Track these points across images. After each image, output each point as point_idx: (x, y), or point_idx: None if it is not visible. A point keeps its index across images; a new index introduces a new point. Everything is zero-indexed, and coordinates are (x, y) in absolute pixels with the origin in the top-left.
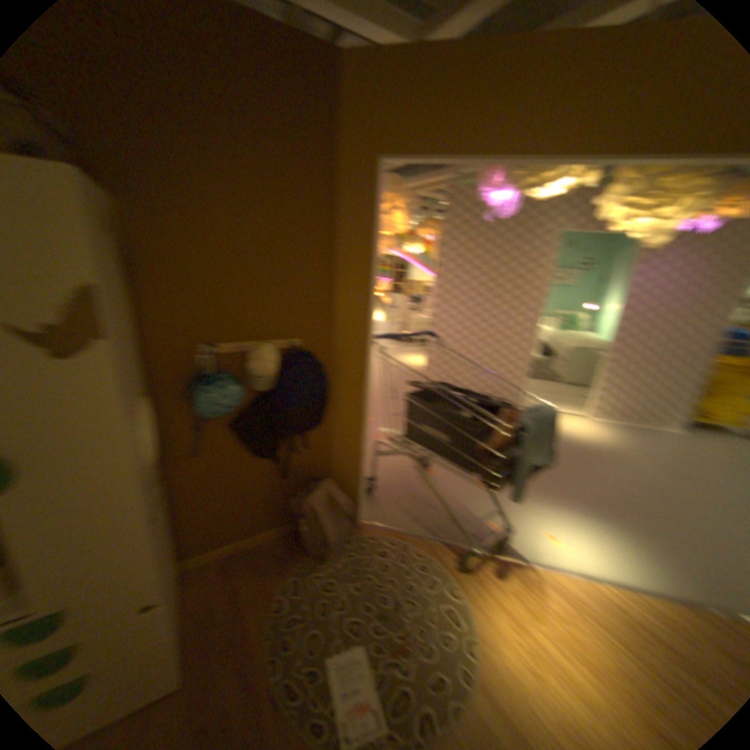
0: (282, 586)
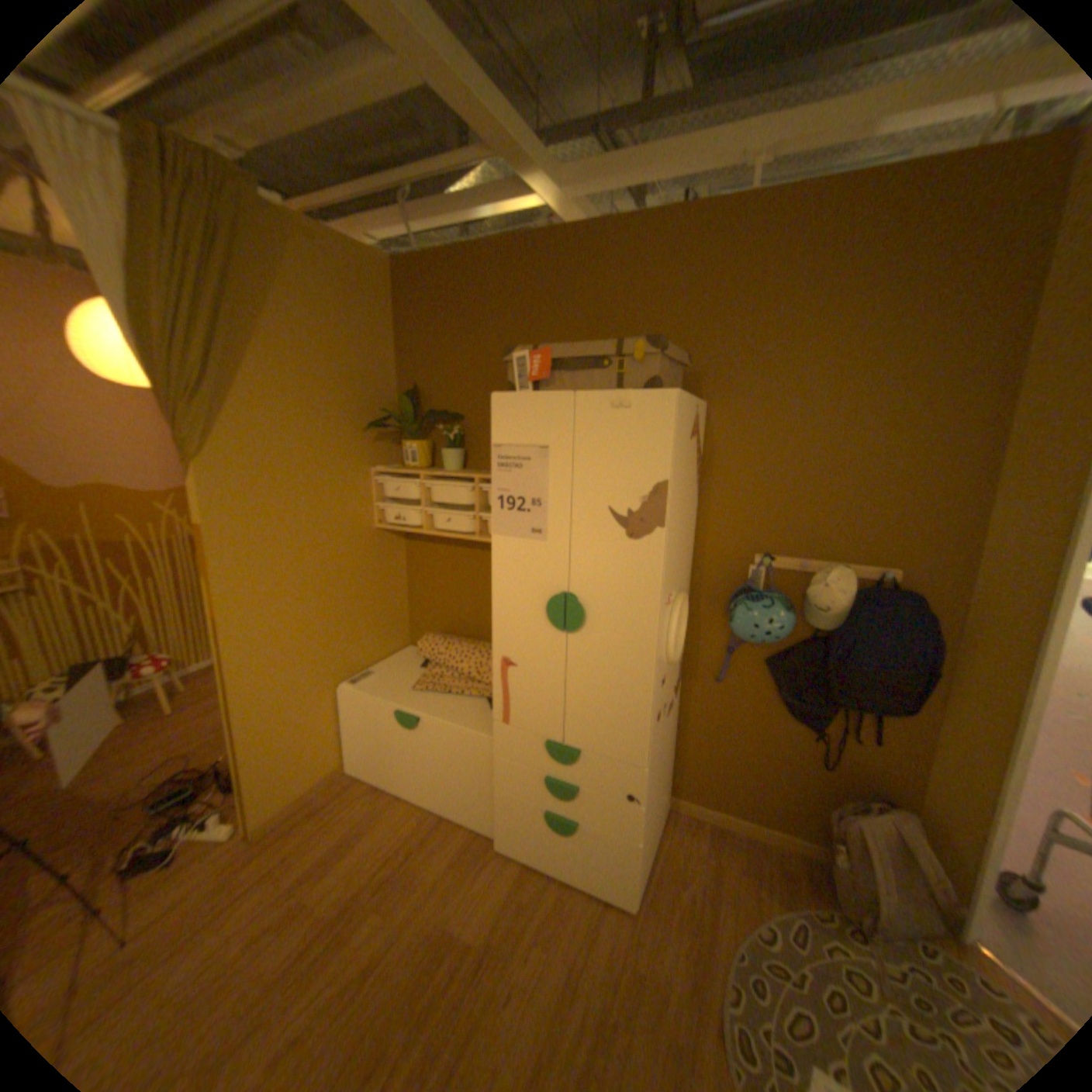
0: (788, 922)
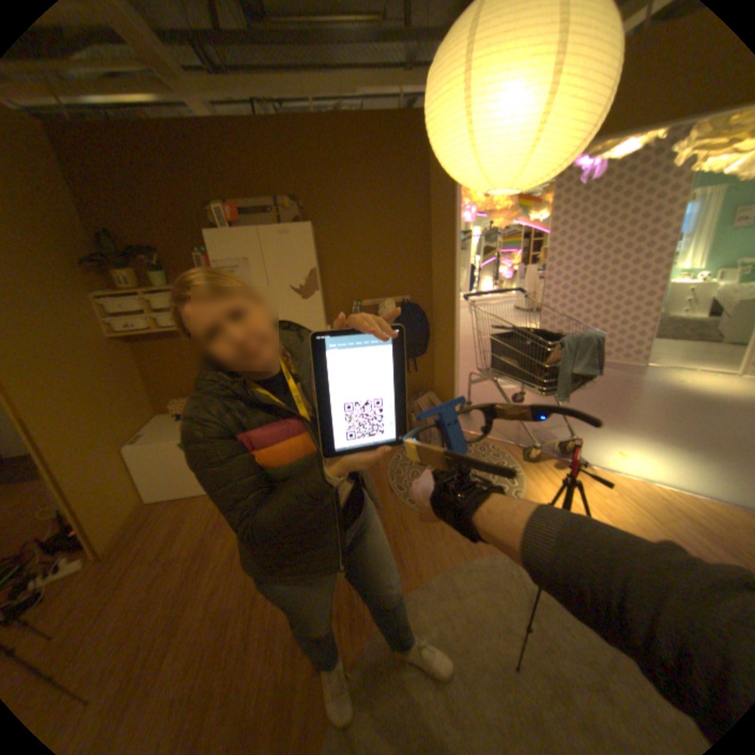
0: (401, 451)
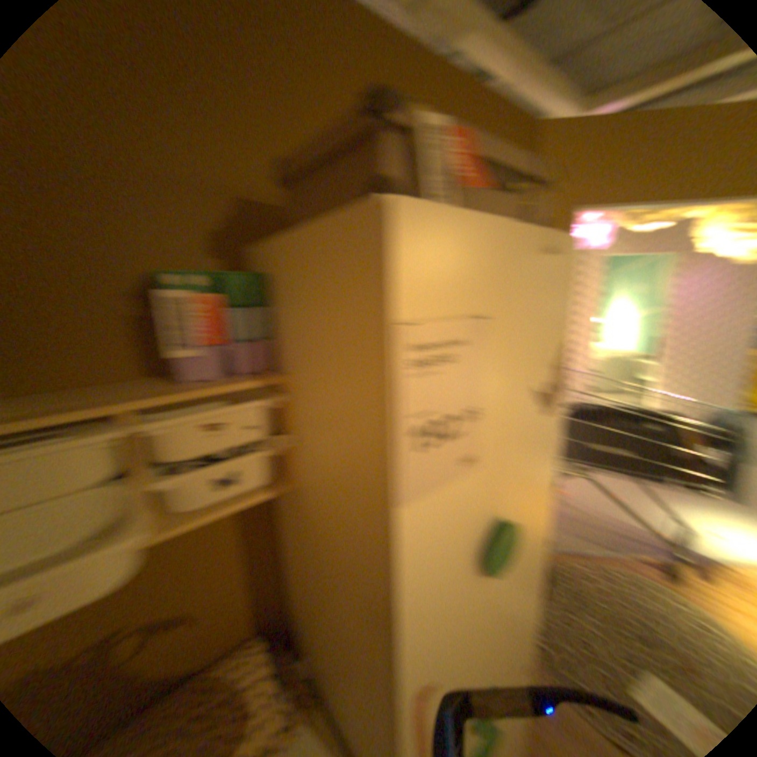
0: None
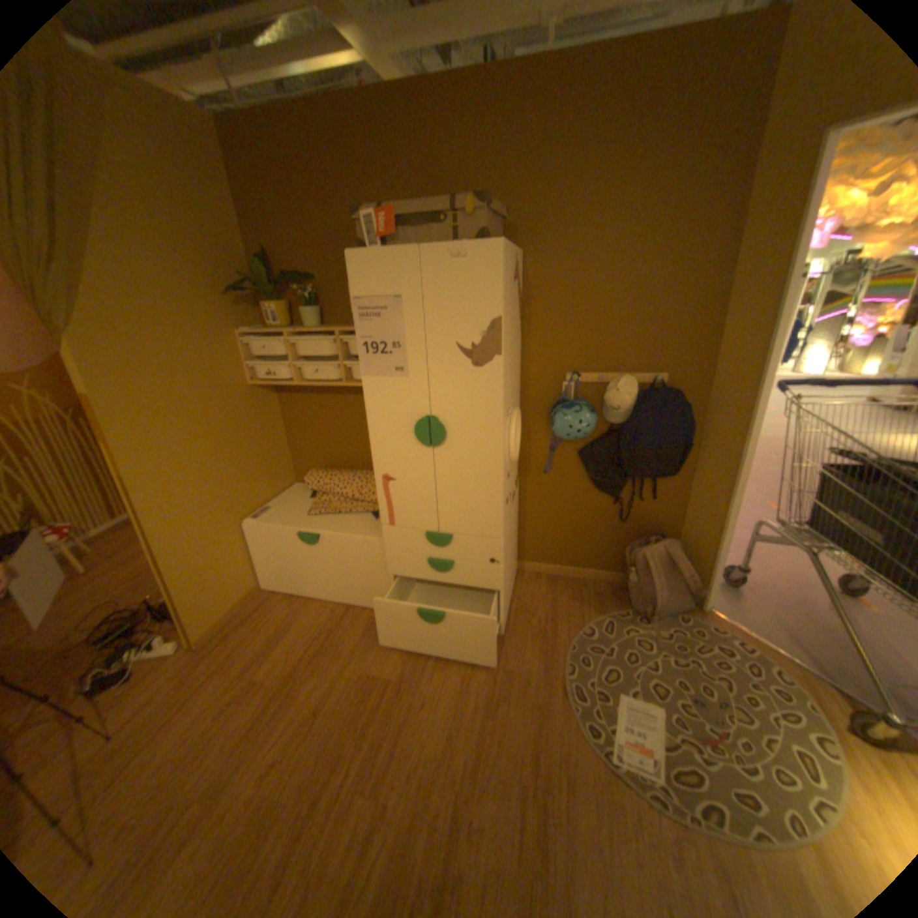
0: (601, 621)
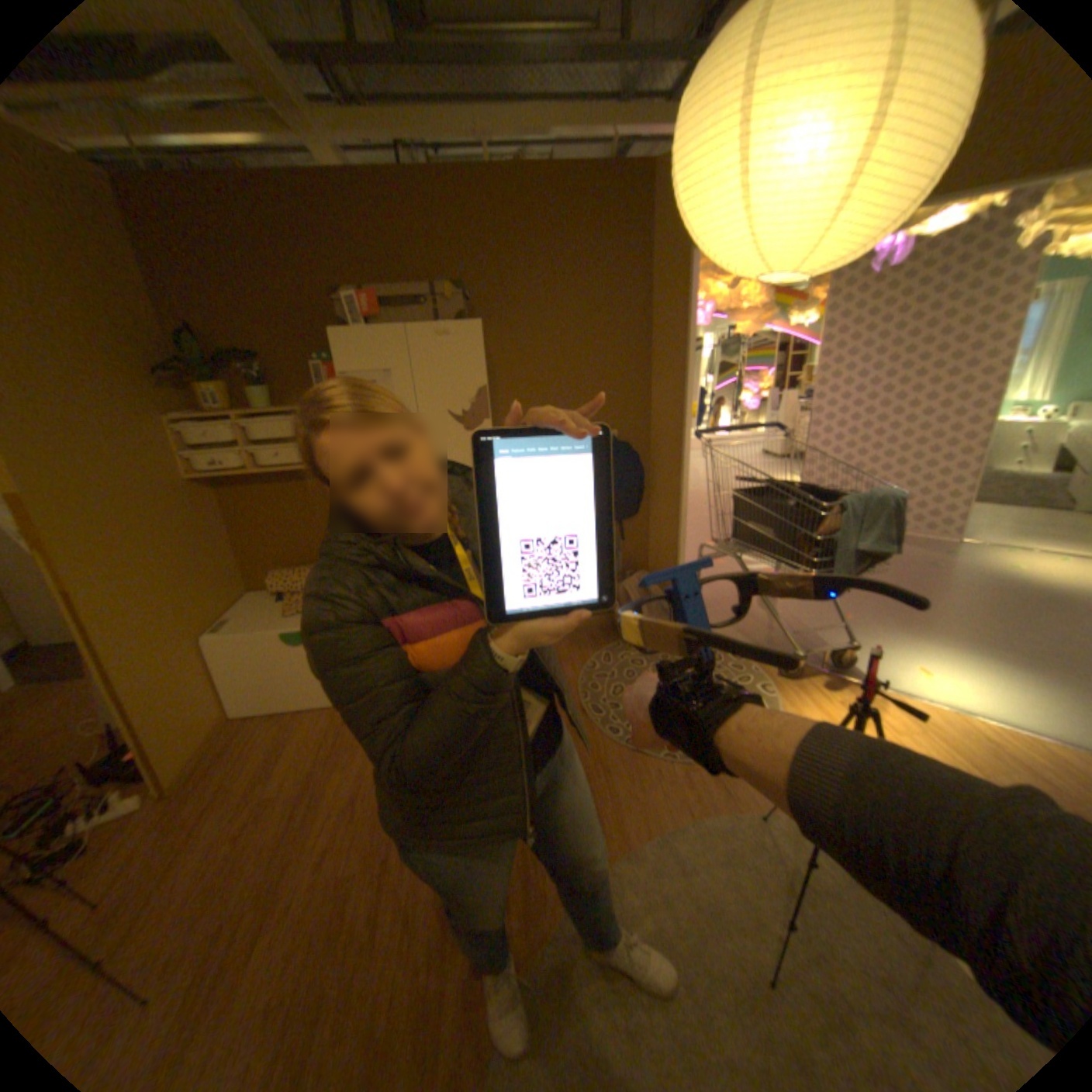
0: (597, 655)
